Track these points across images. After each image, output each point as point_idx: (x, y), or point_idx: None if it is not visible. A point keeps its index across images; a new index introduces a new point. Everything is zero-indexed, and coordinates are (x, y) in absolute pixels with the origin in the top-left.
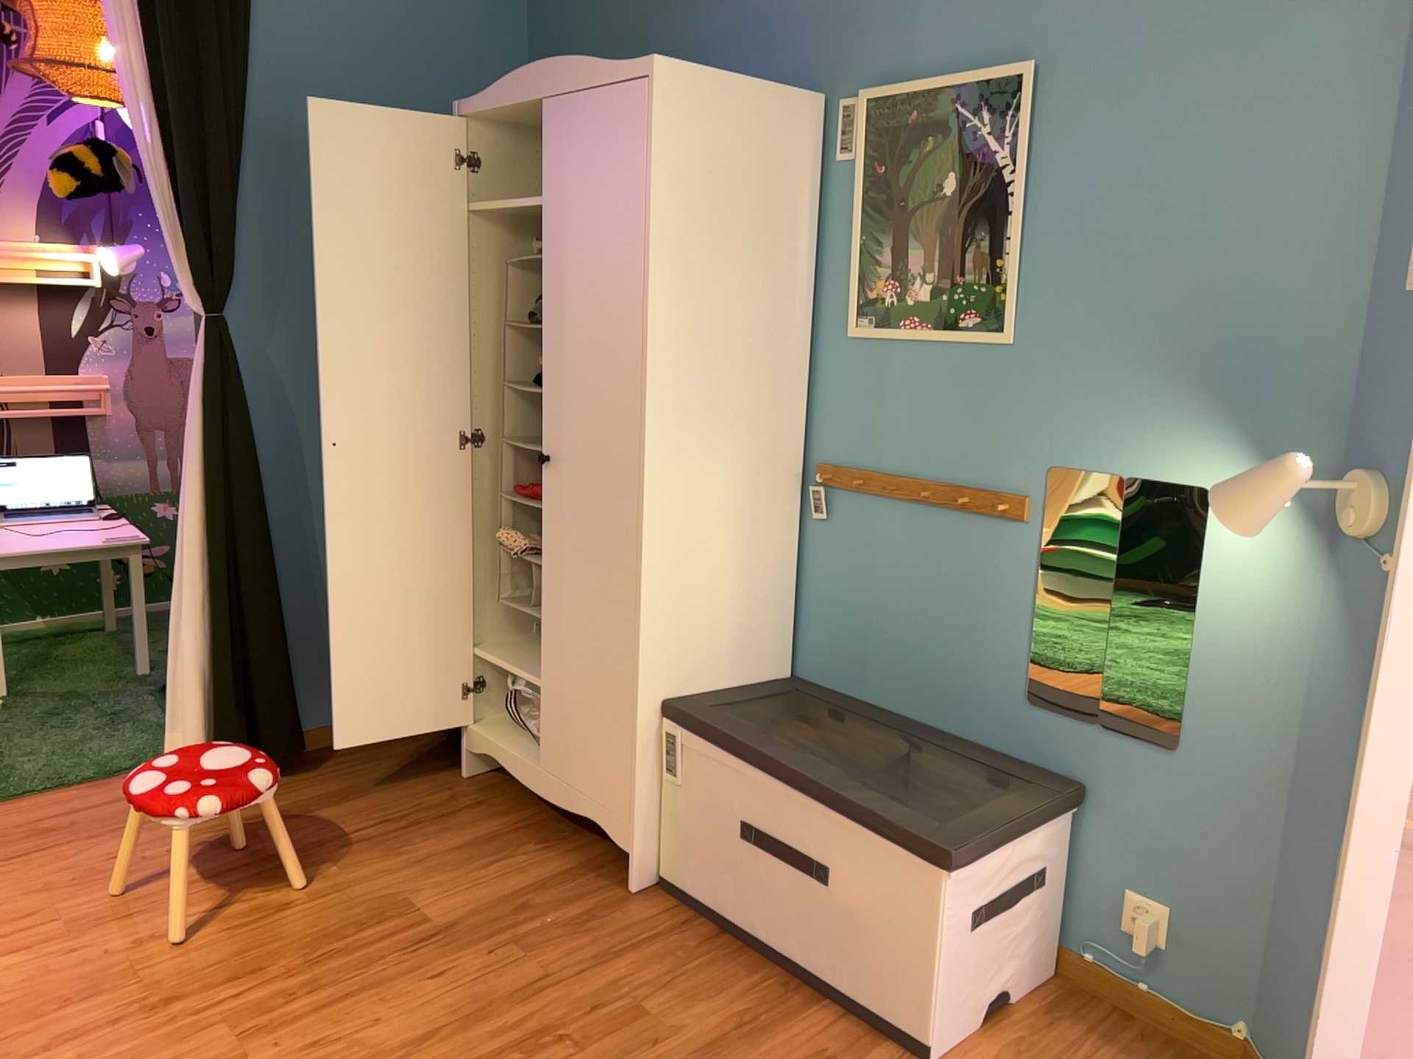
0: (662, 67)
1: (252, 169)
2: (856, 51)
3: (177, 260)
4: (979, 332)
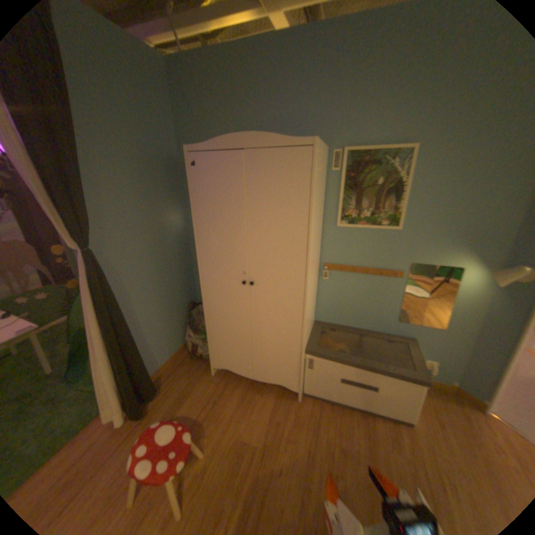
0: (318, 141)
1: (80, 176)
2: (341, 132)
3: (59, 228)
4: (390, 225)
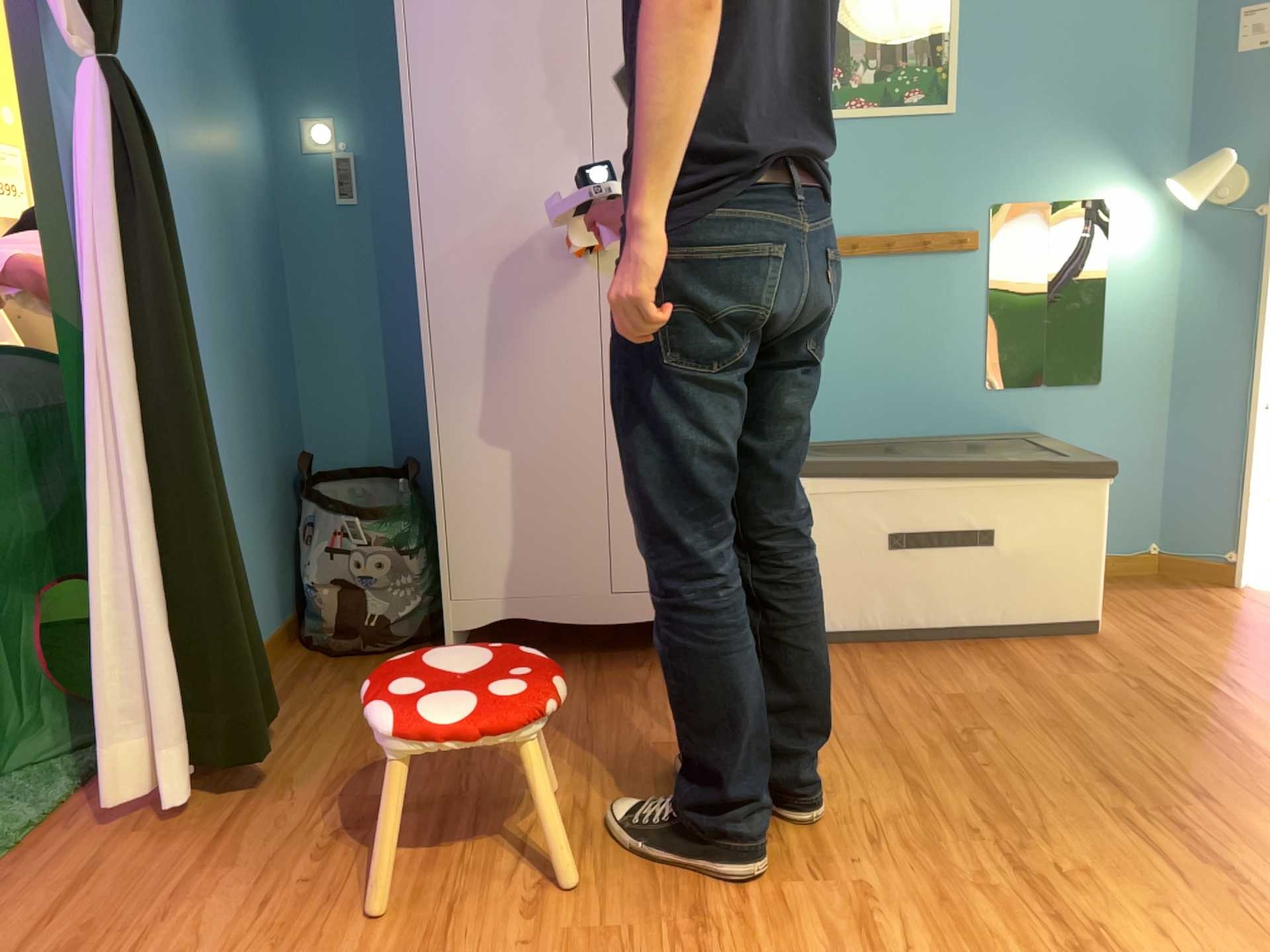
0: None
1: None
2: None
3: None
4: (925, 105)
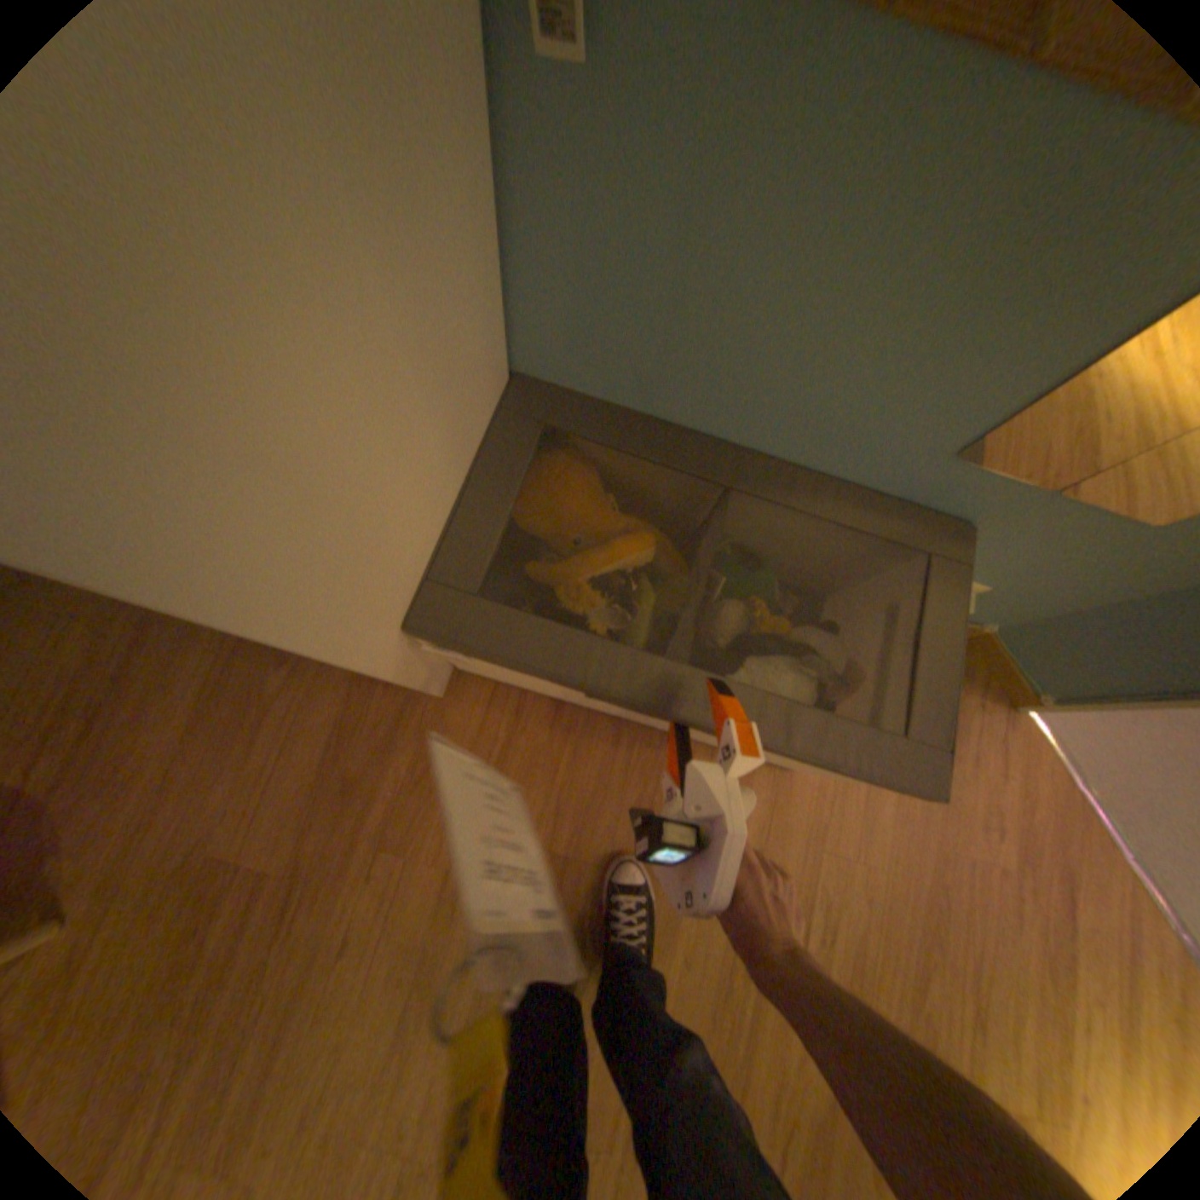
0: None
1: None
2: None
3: None
4: None
